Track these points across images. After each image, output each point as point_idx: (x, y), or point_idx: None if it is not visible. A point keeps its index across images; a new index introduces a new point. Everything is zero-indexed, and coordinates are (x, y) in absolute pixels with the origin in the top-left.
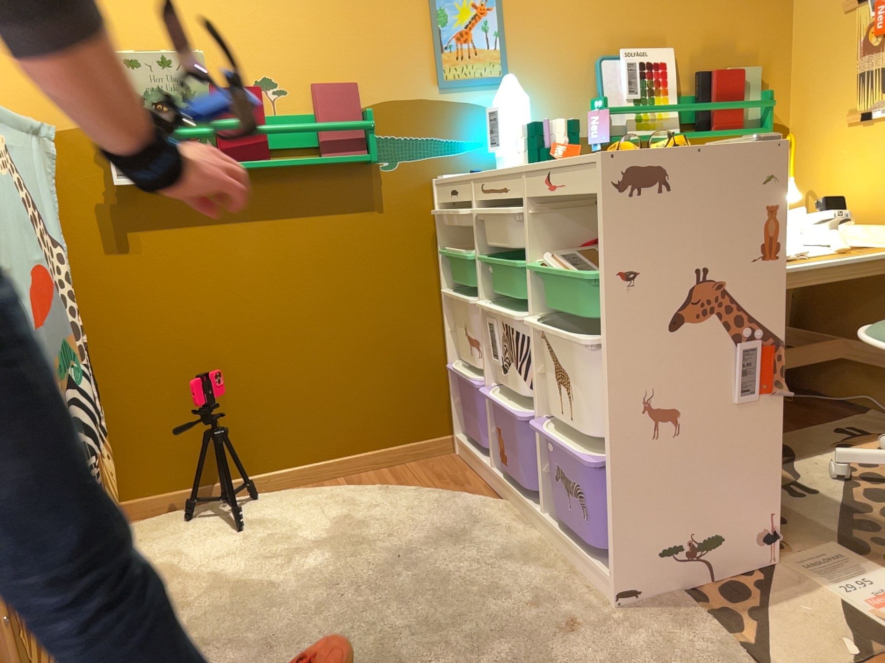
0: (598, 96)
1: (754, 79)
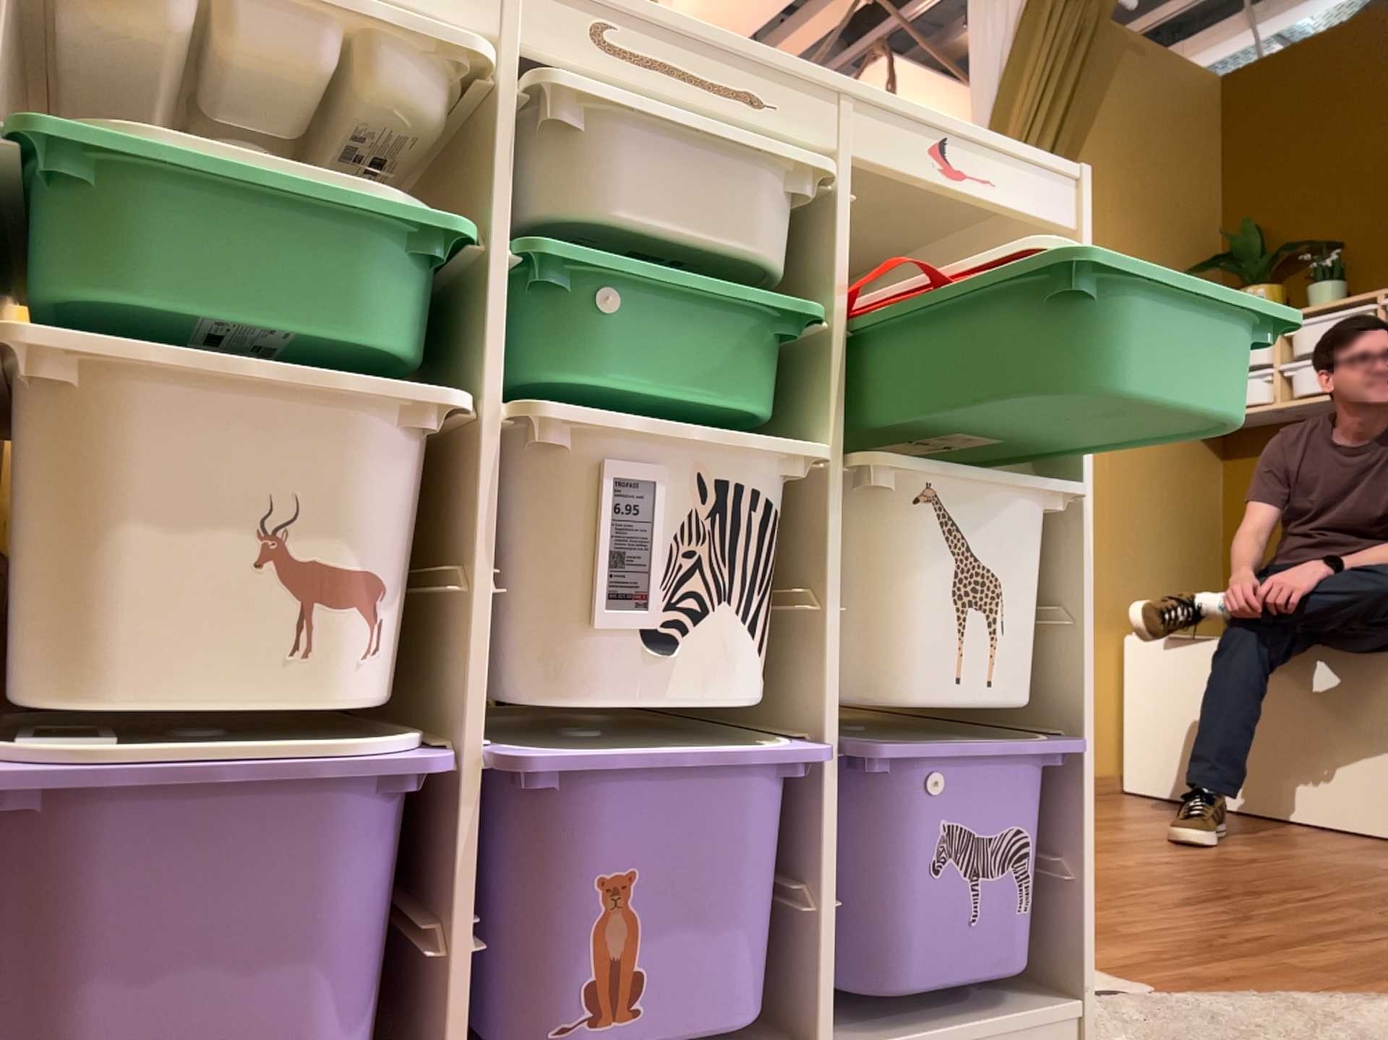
0: None
1: None
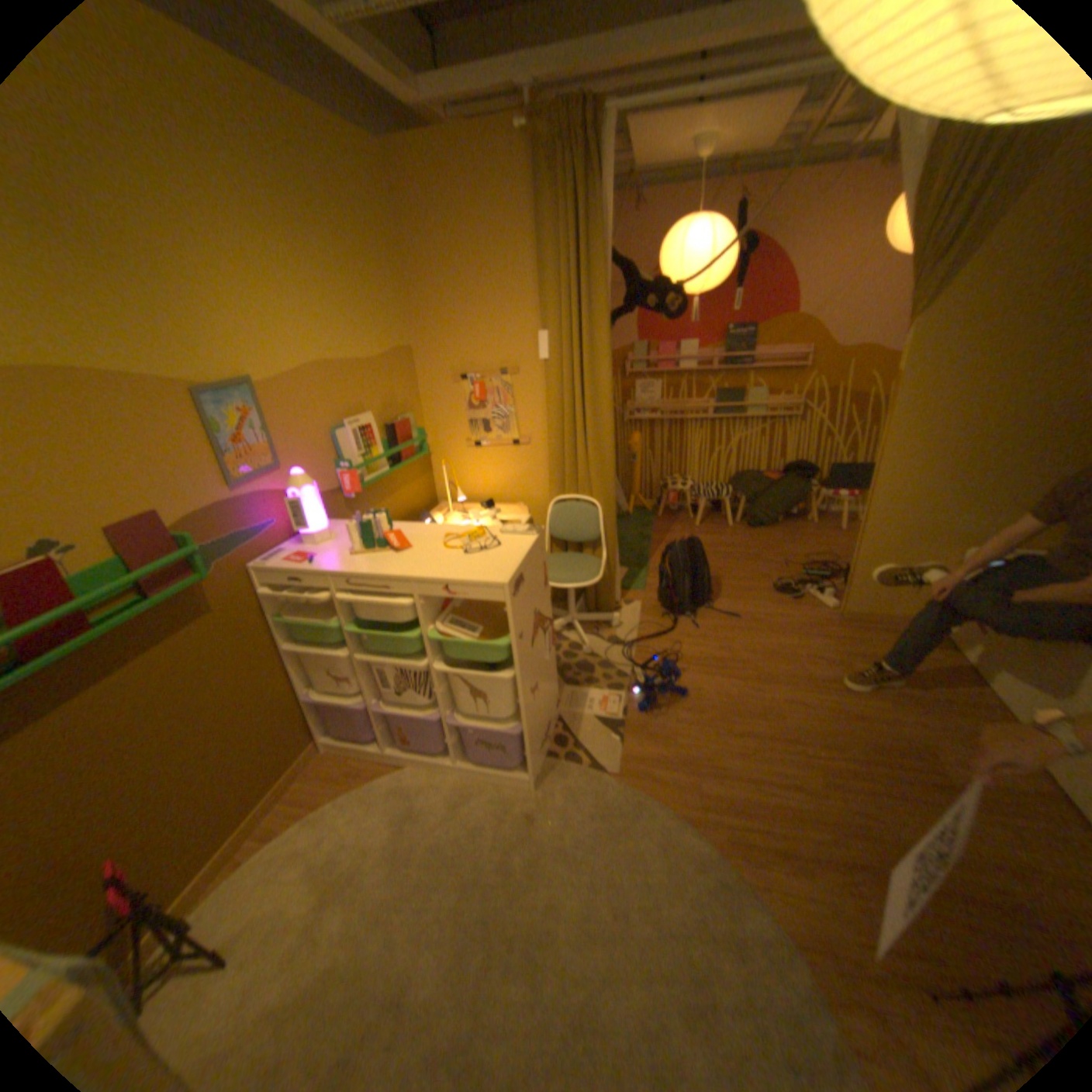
0: (337, 457)
1: (412, 422)
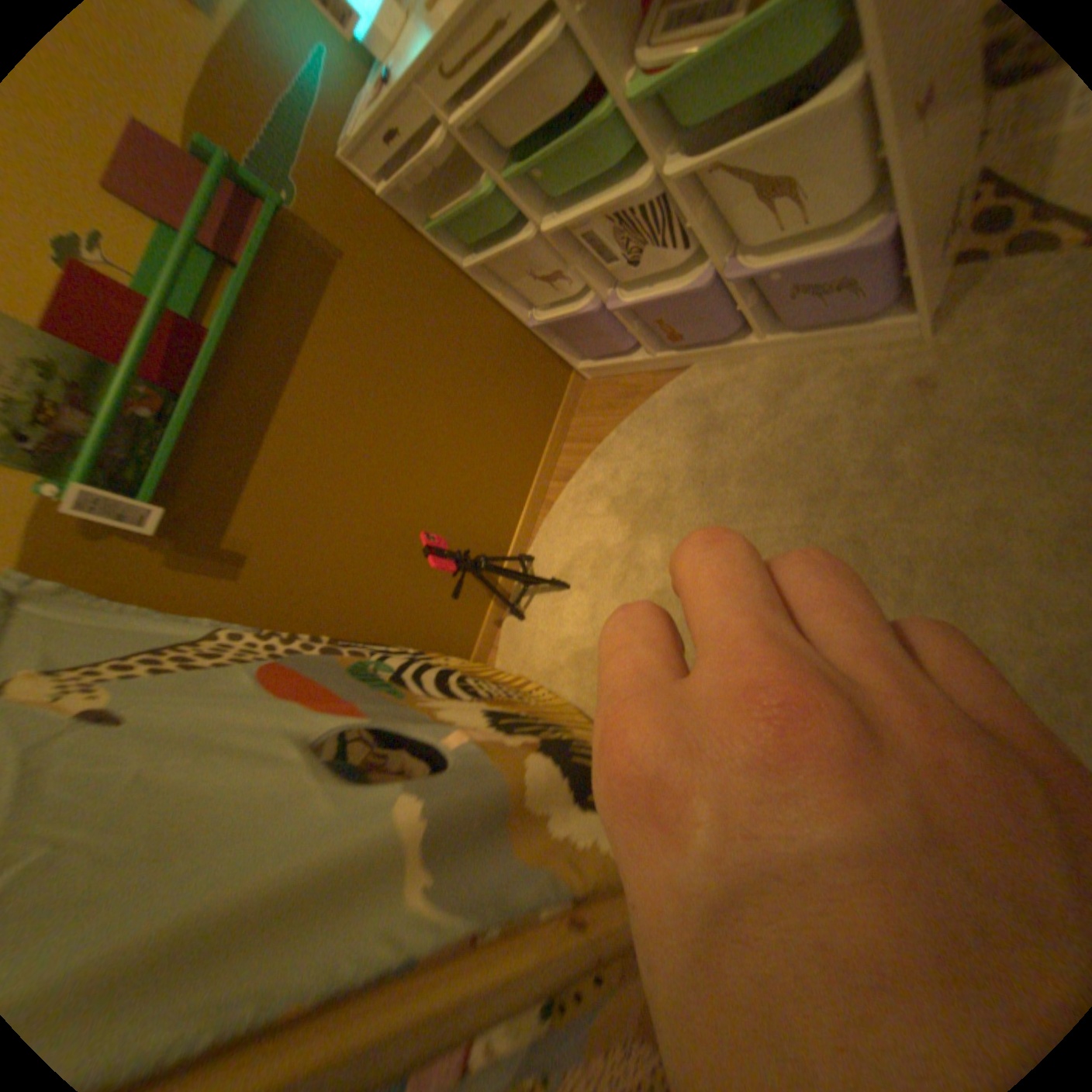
0: None
1: None
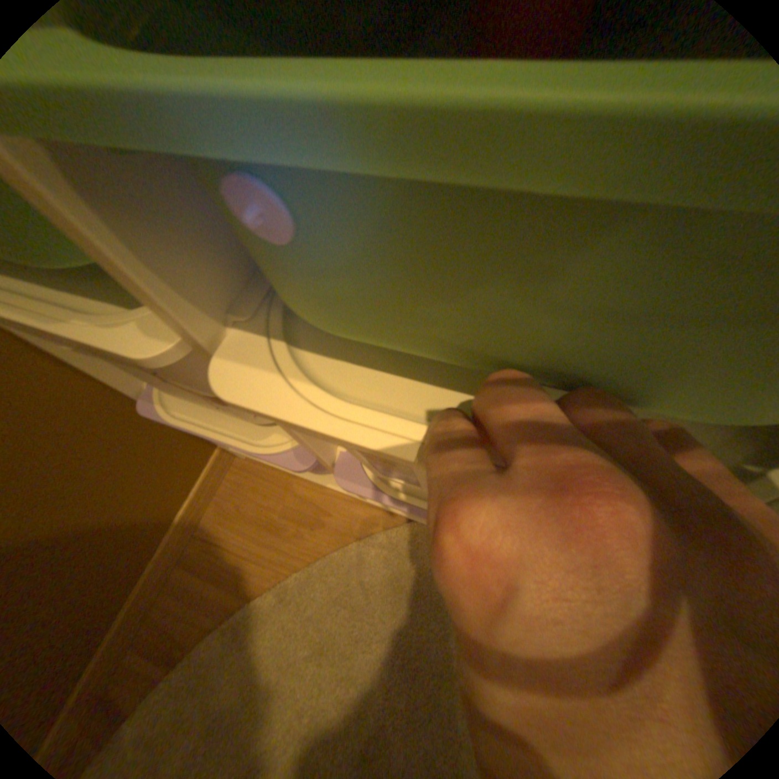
0: None
1: None
